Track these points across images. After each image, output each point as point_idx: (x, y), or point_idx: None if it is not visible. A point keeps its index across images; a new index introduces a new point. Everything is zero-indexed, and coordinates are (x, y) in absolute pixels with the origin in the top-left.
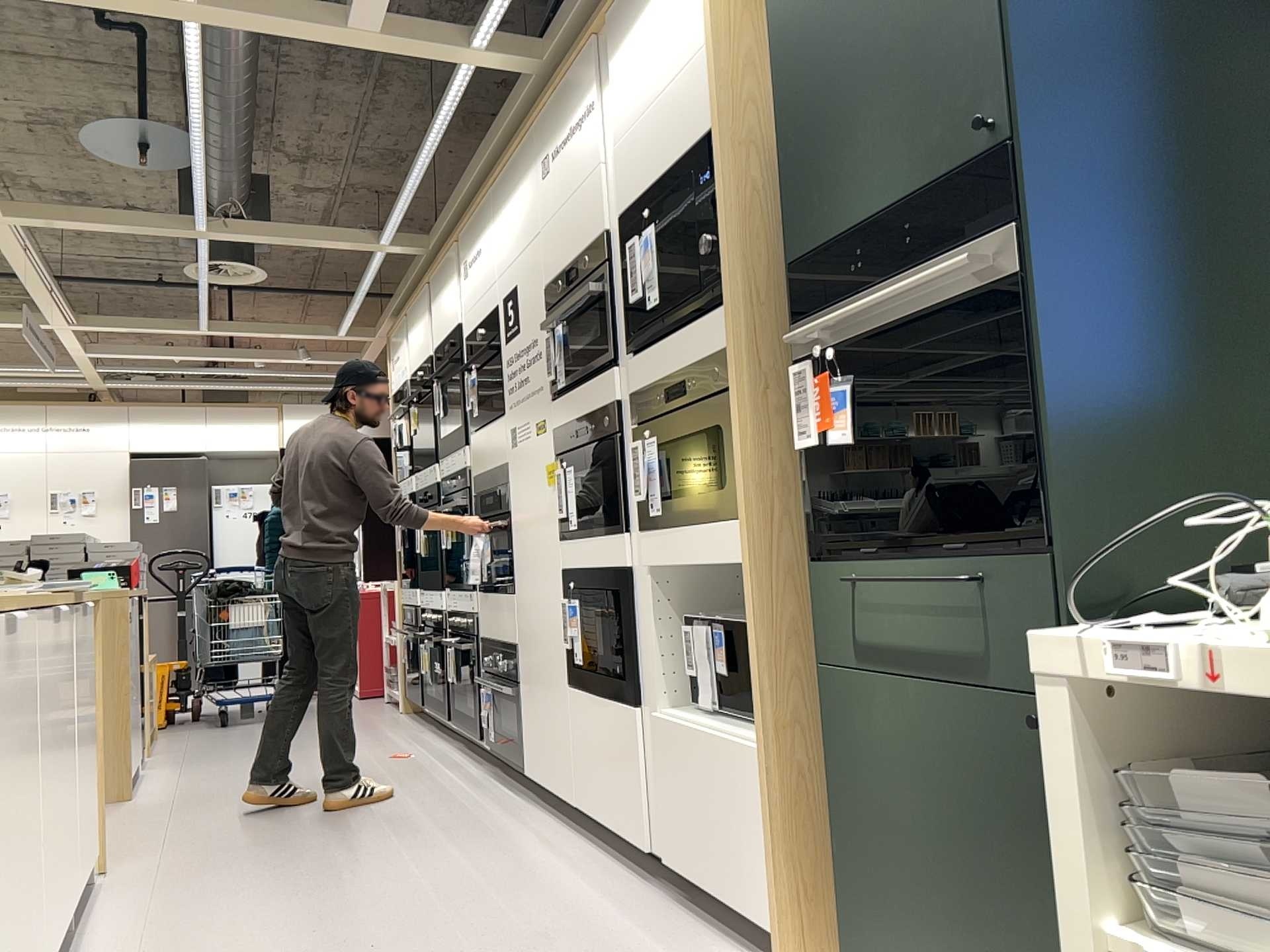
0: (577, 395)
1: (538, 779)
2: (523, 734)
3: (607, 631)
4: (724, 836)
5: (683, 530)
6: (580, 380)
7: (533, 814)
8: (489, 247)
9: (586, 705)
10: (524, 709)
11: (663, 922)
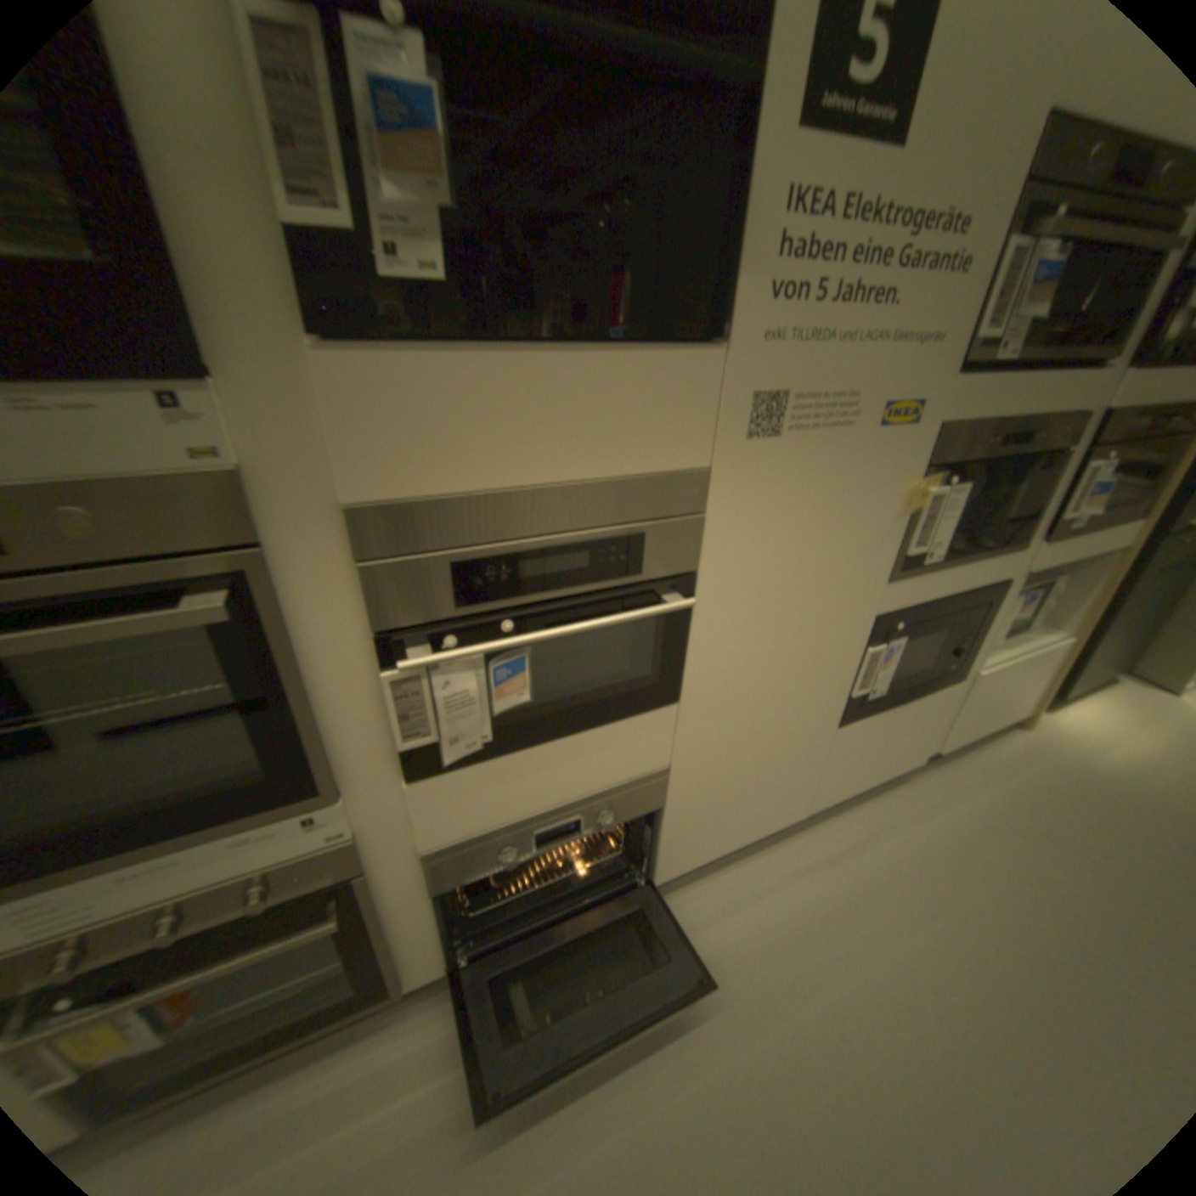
0: (1031, 383)
1: (701, 863)
2: (662, 852)
3: (948, 643)
4: (1017, 701)
5: (1092, 534)
6: (1035, 359)
7: (718, 890)
8: None
9: (872, 725)
10: (673, 825)
11: (973, 777)
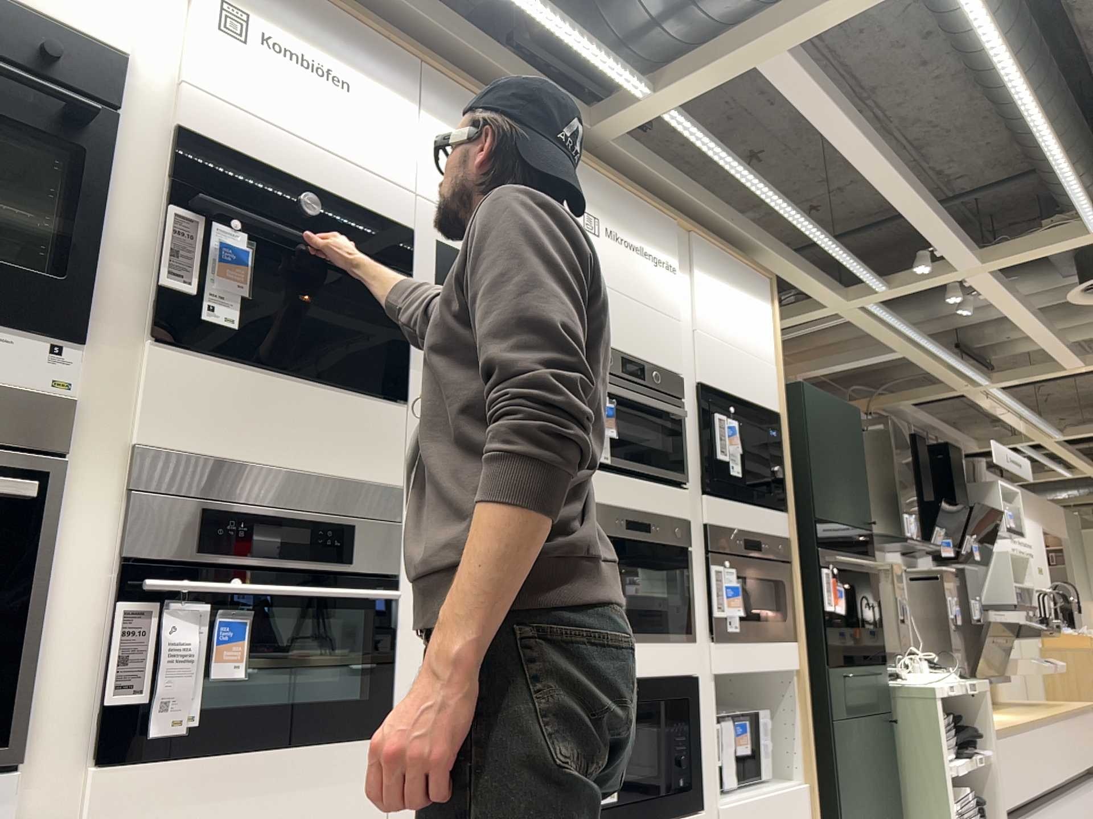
0: (629, 485)
1: None
2: None
3: (662, 743)
4: None
5: (751, 643)
6: (626, 470)
7: None
8: (395, 123)
9: None
10: None
11: None
